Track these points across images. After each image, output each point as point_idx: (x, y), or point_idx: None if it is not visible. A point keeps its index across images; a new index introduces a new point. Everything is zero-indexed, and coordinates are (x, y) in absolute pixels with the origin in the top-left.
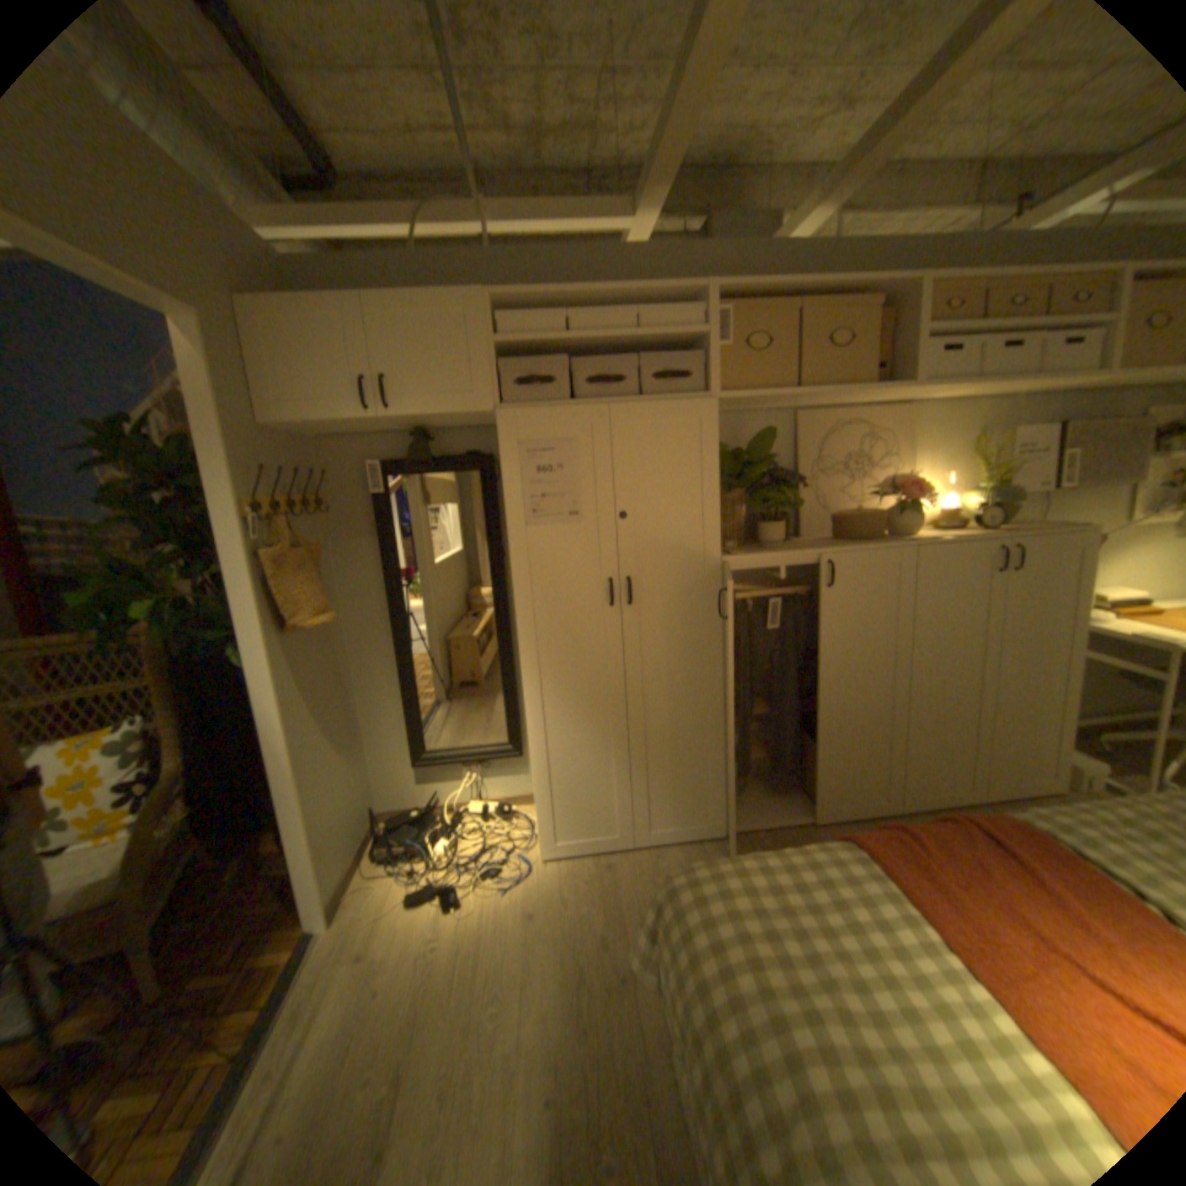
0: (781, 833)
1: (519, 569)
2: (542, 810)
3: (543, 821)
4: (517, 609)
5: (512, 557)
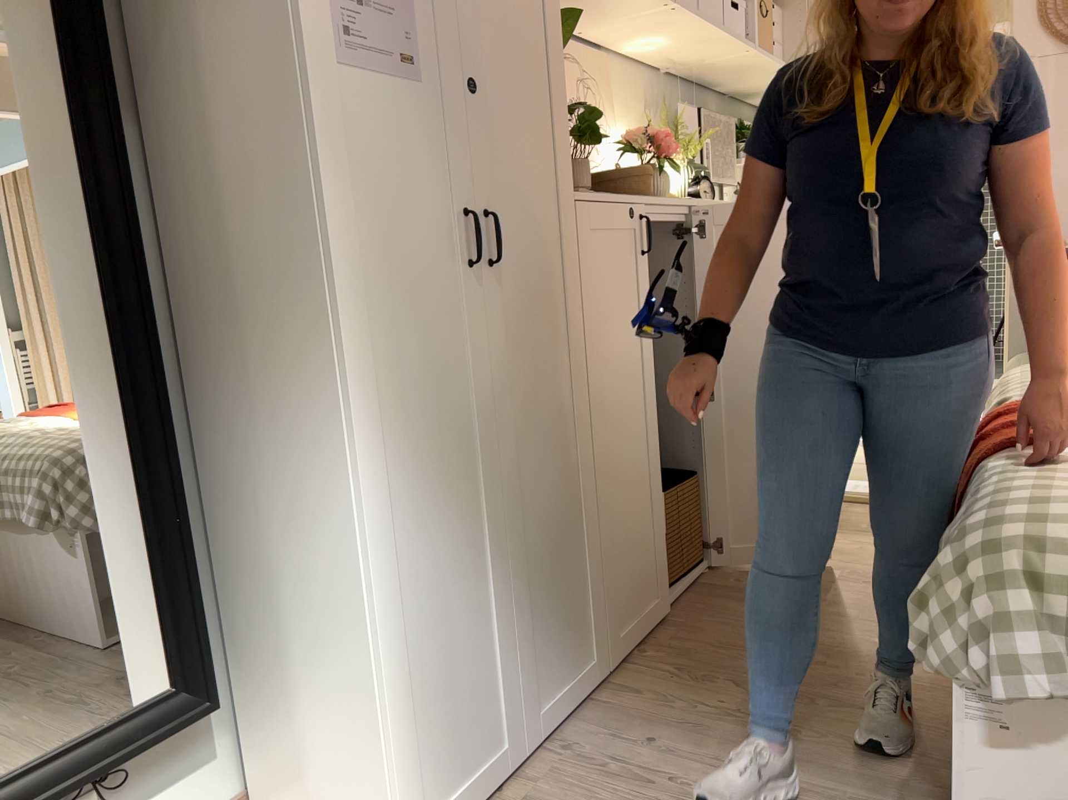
0: (648, 638)
1: (323, 159)
2: (395, 760)
3: (398, 786)
4: (325, 259)
5: (309, 124)
